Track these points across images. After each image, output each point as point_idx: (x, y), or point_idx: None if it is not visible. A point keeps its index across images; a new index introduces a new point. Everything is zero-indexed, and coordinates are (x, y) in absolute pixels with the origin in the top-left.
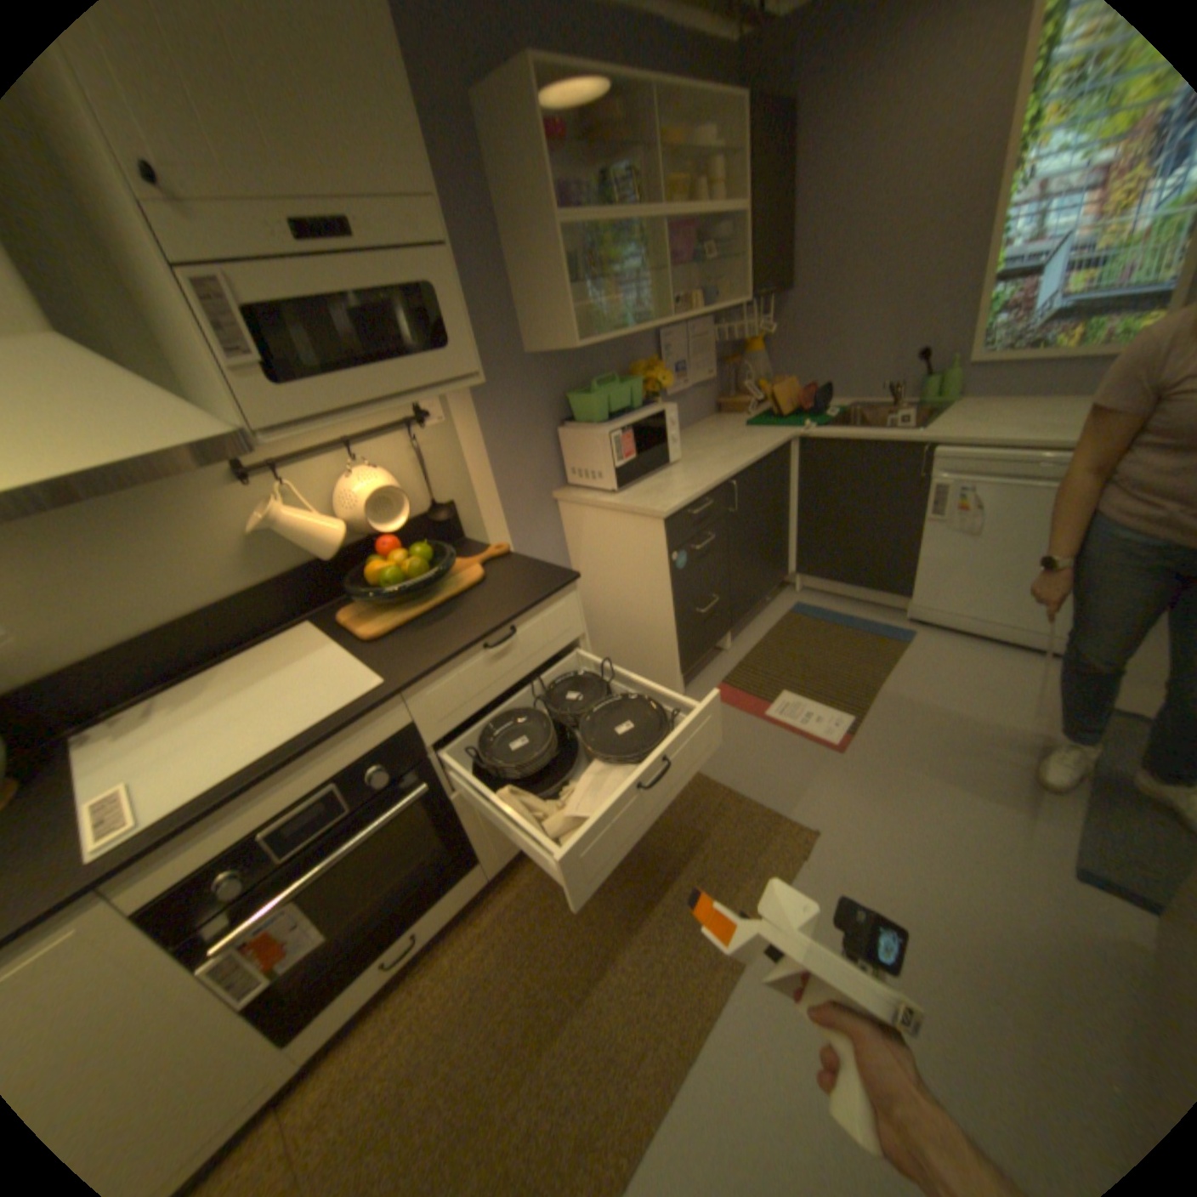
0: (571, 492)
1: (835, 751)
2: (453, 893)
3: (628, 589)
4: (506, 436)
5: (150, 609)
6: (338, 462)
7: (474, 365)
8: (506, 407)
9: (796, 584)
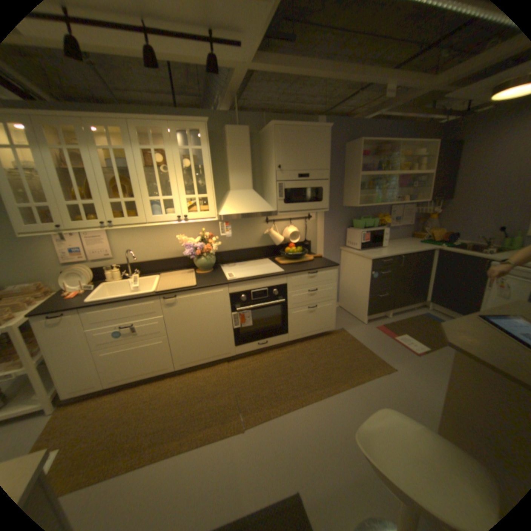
0: (346, 248)
1: (417, 355)
2: (280, 337)
3: (356, 282)
4: (331, 227)
5: (241, 245)
6: (287, 223)
7: (327, 206)
8: (333, 219)
9: (430, 306)
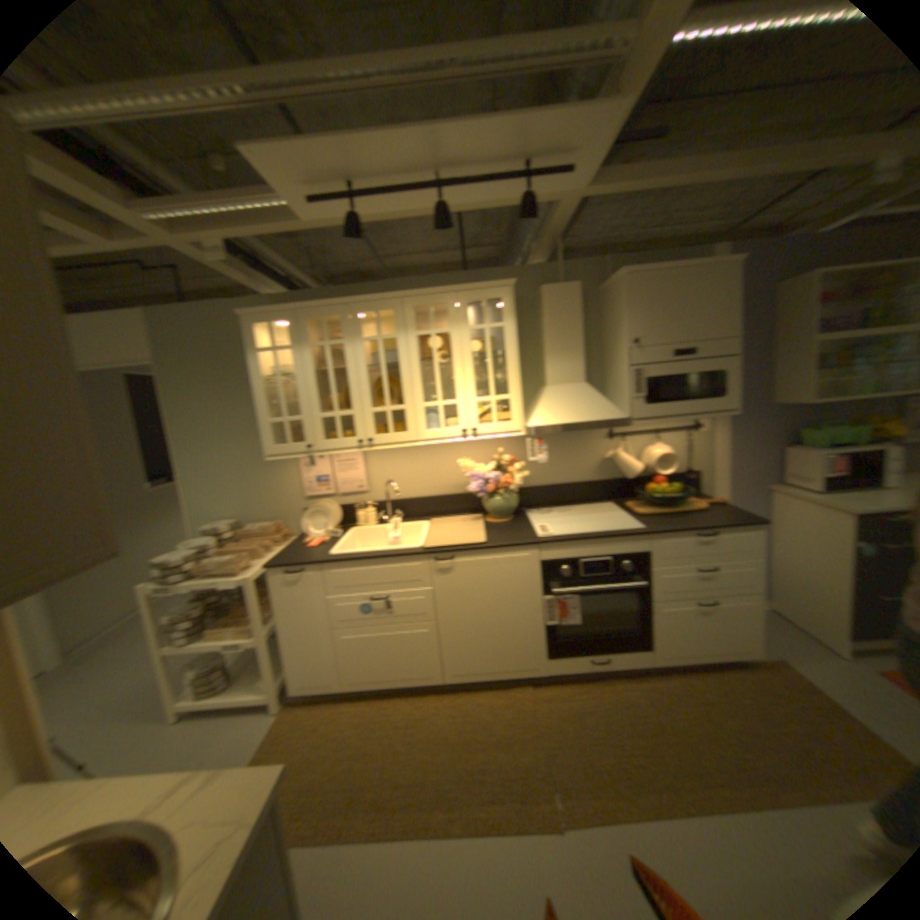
0: (787, 487)
1: None
2: (637, 657)
3: (817, 562)
4: (747, 444)
5: (563, 476)
6: (651, 439)
7: (738, 405)
8: (753, 429)
9: None
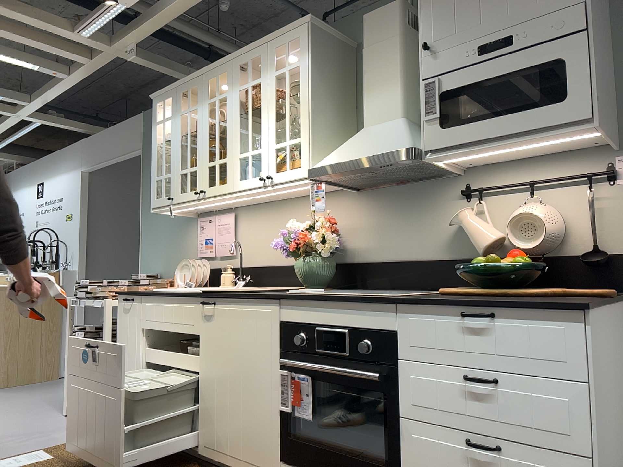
0: None
1: None
2: None
3: None
4: None
5: (404, 250)
6: (526, 197)
7: (586, 111)
8: None
9: None
